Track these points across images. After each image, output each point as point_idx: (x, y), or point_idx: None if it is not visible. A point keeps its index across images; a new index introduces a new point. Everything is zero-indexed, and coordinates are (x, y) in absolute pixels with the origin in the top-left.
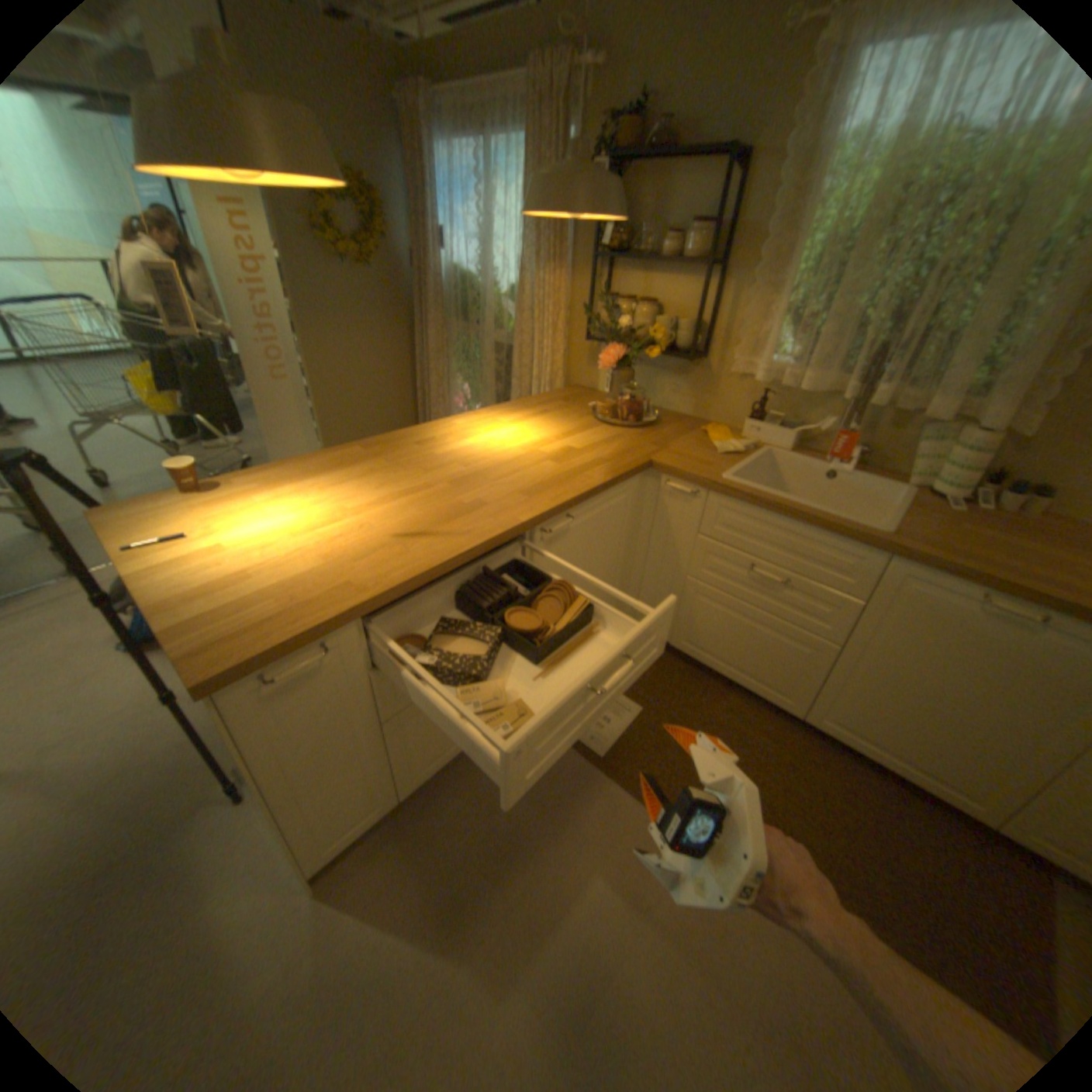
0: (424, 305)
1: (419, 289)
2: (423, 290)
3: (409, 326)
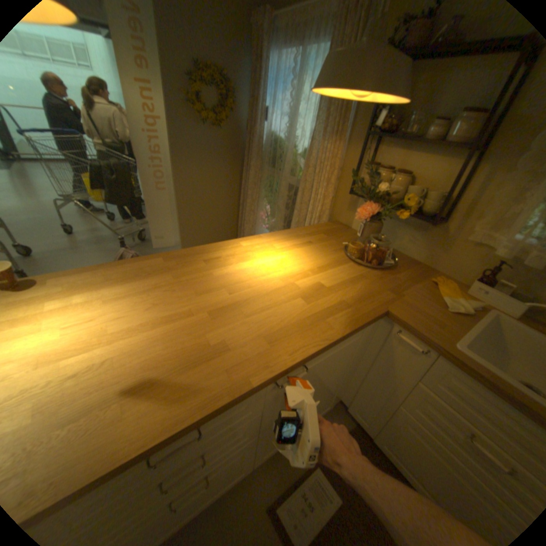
0: (251, 155)
1: (250, 144)
2: (251, 145)
3: (242, 166)
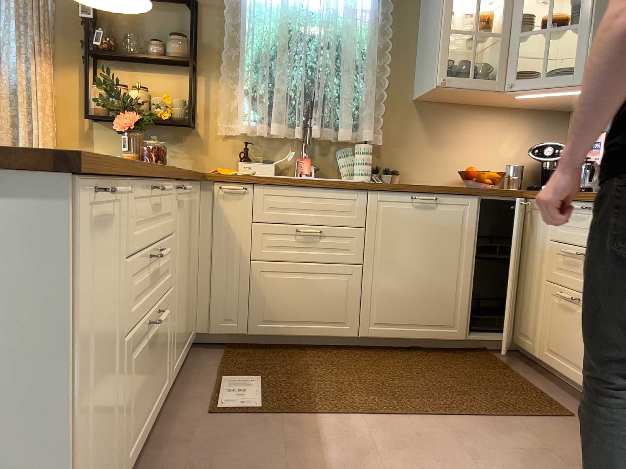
0: None
1: None
2: None
3: None
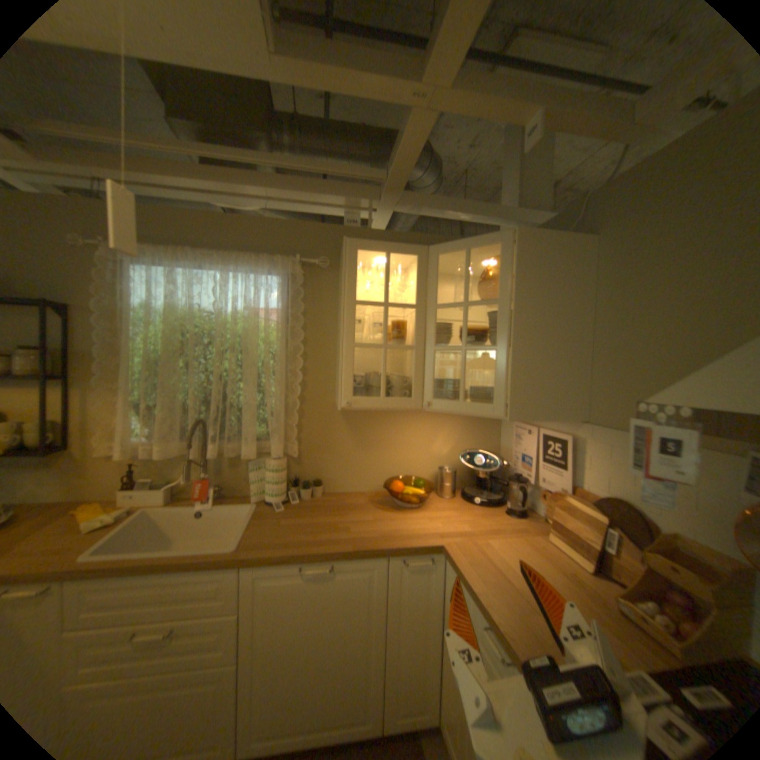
0: None
1: None
2: None
3: None
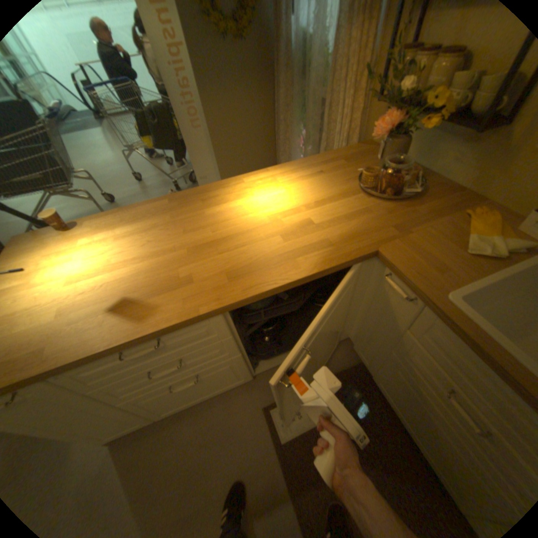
0: (279, 67)
1: (278, 53)
2: (278, 54)
3: (274, 84)
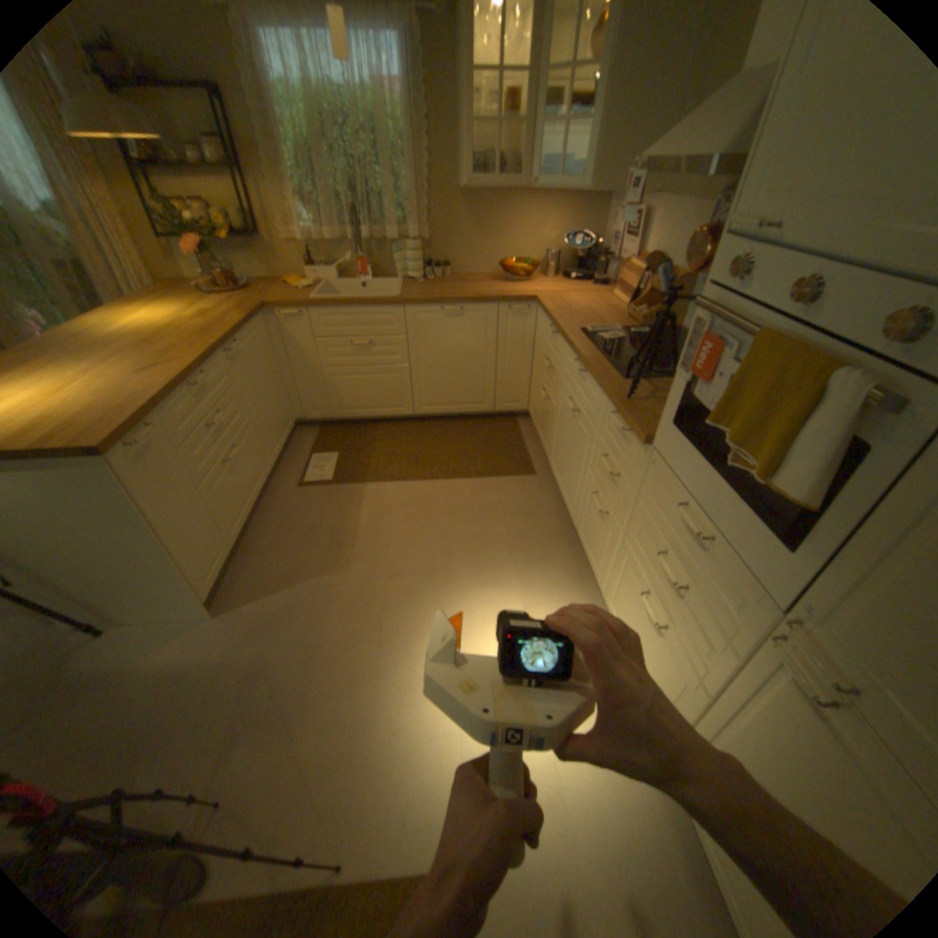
0: None
1: None
2: None
3: None
